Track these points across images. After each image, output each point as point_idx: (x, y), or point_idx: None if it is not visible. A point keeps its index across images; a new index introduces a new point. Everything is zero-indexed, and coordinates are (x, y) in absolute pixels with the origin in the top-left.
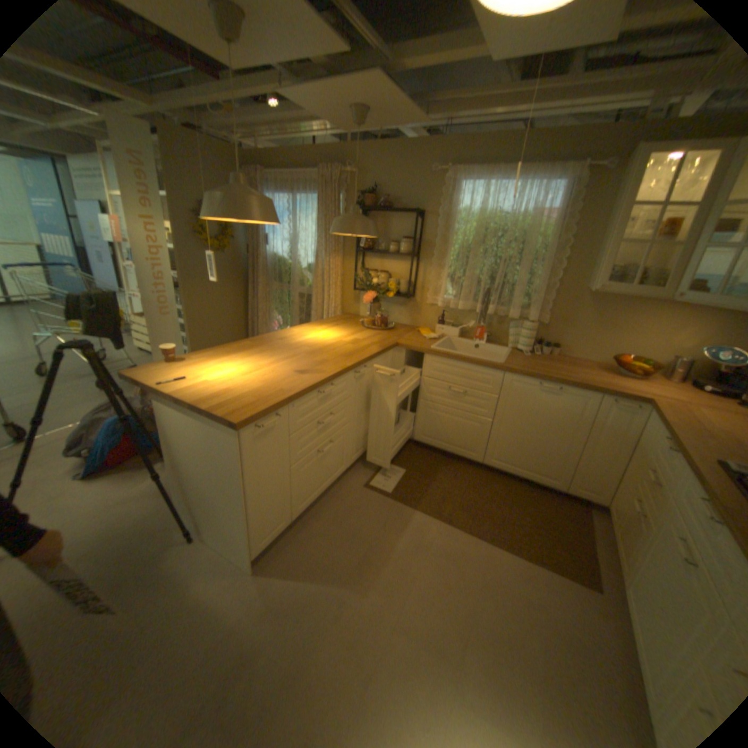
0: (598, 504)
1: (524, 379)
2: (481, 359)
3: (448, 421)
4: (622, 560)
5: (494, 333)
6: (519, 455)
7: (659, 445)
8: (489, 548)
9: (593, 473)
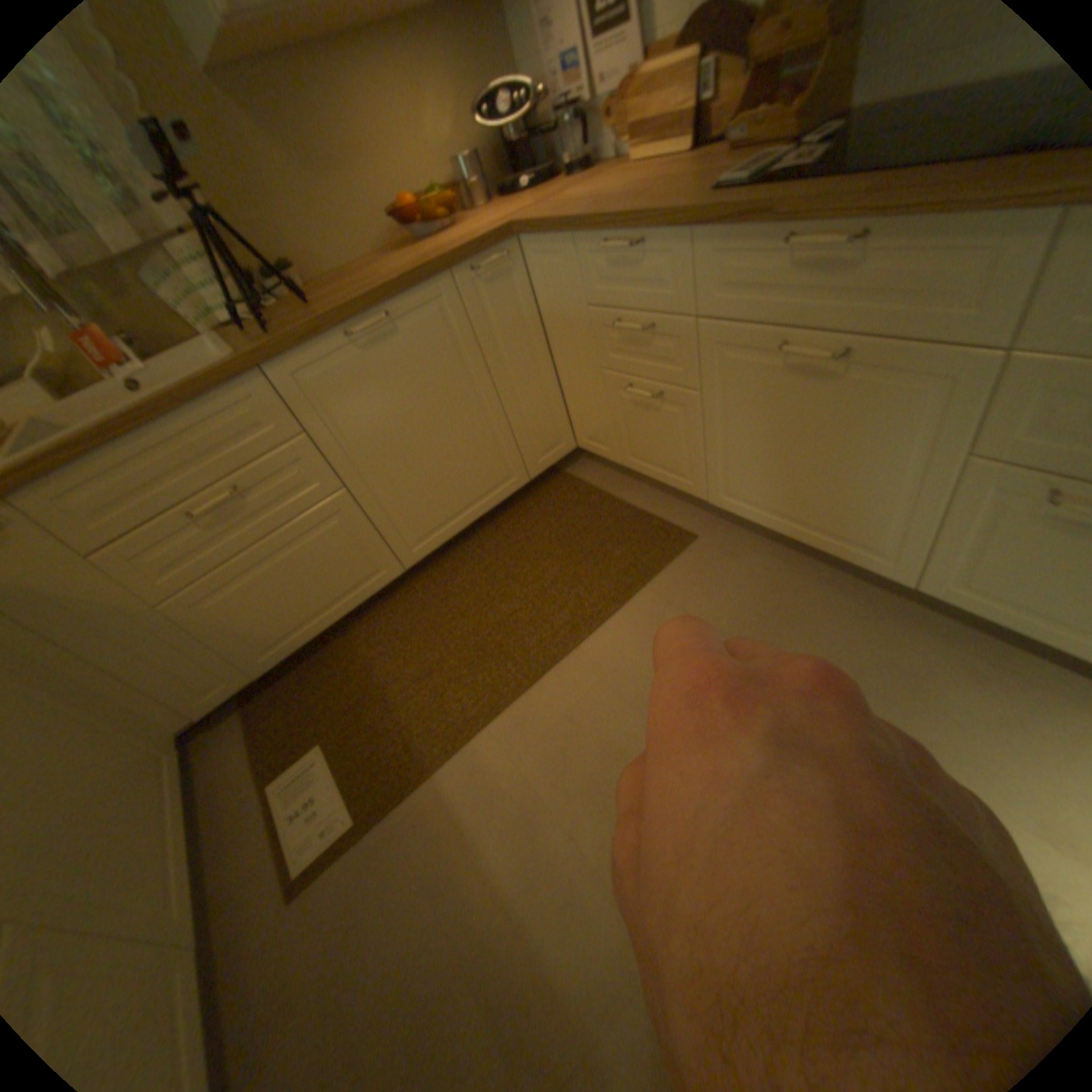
0: (564, 454)
1: (309, 349)
2: (172, 384)
3: (272, 577)
4: (665, 478)
5: (131, 328)
6: (437, 498)
7: (585, 277)
8: (573, 659)
9: (531, 419)
